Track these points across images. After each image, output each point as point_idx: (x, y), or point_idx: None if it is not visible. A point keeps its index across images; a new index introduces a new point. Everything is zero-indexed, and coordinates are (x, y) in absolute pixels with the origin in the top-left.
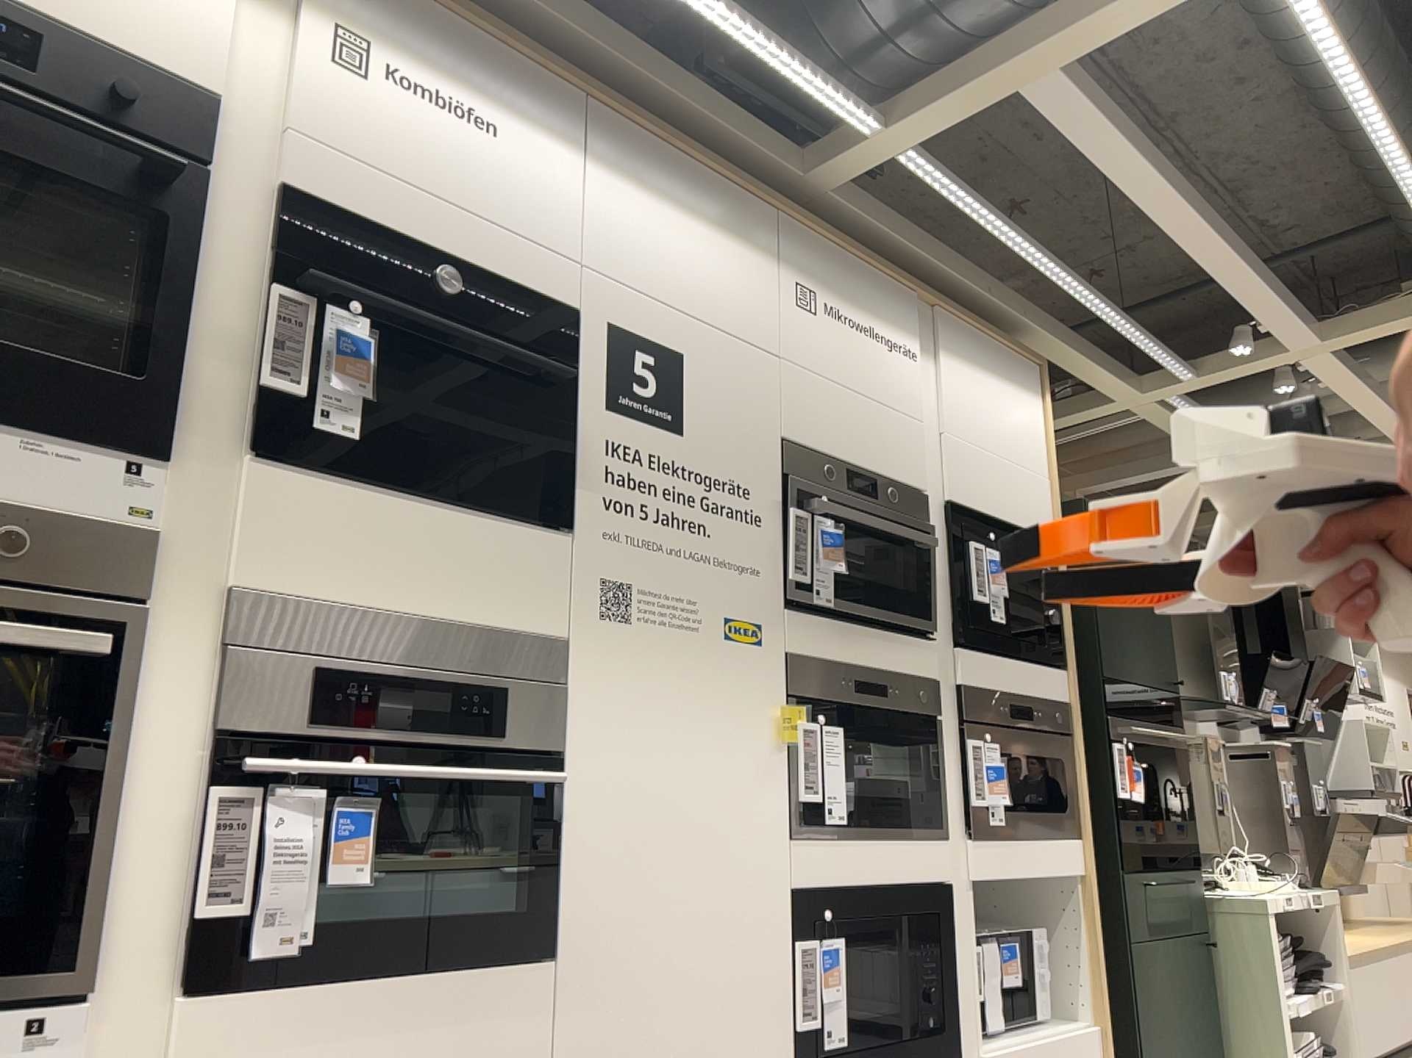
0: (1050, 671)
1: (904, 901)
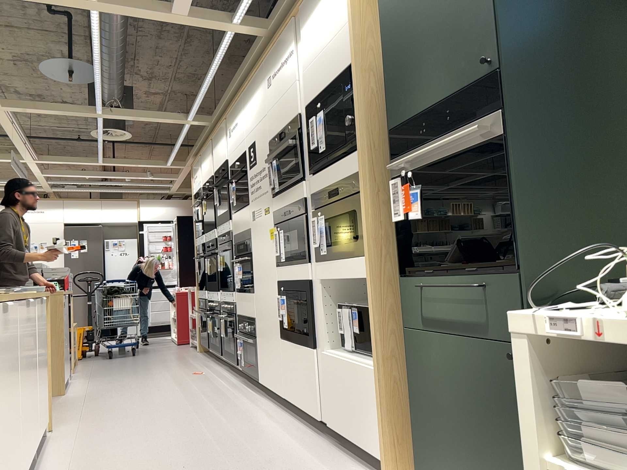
0: (350, 158)
1: (298, 287)
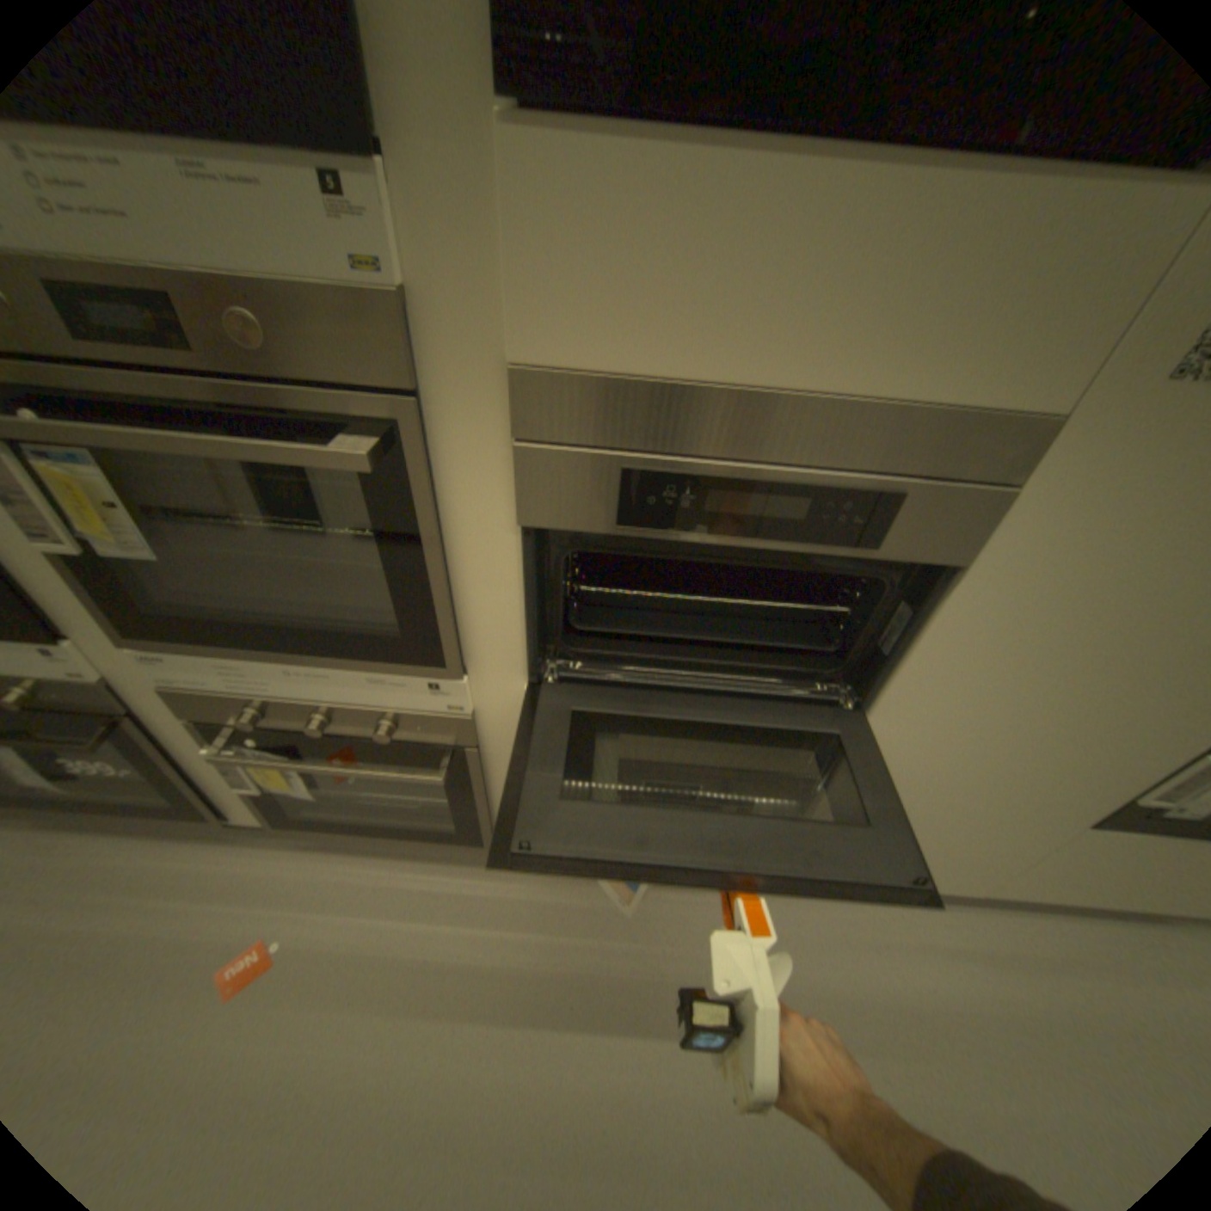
0: None
1: None
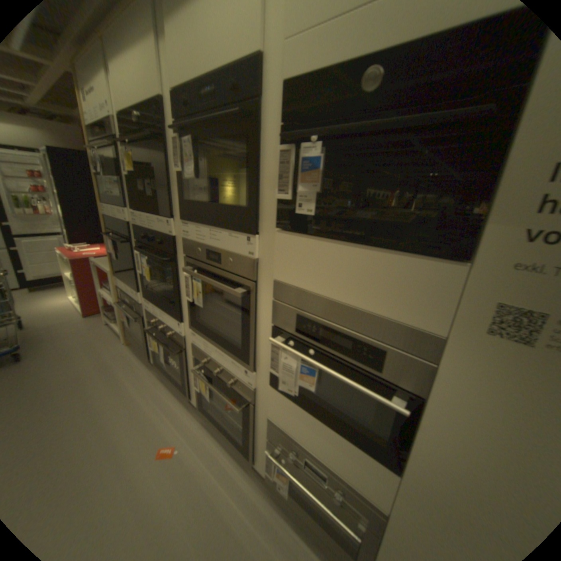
0: None
1: None
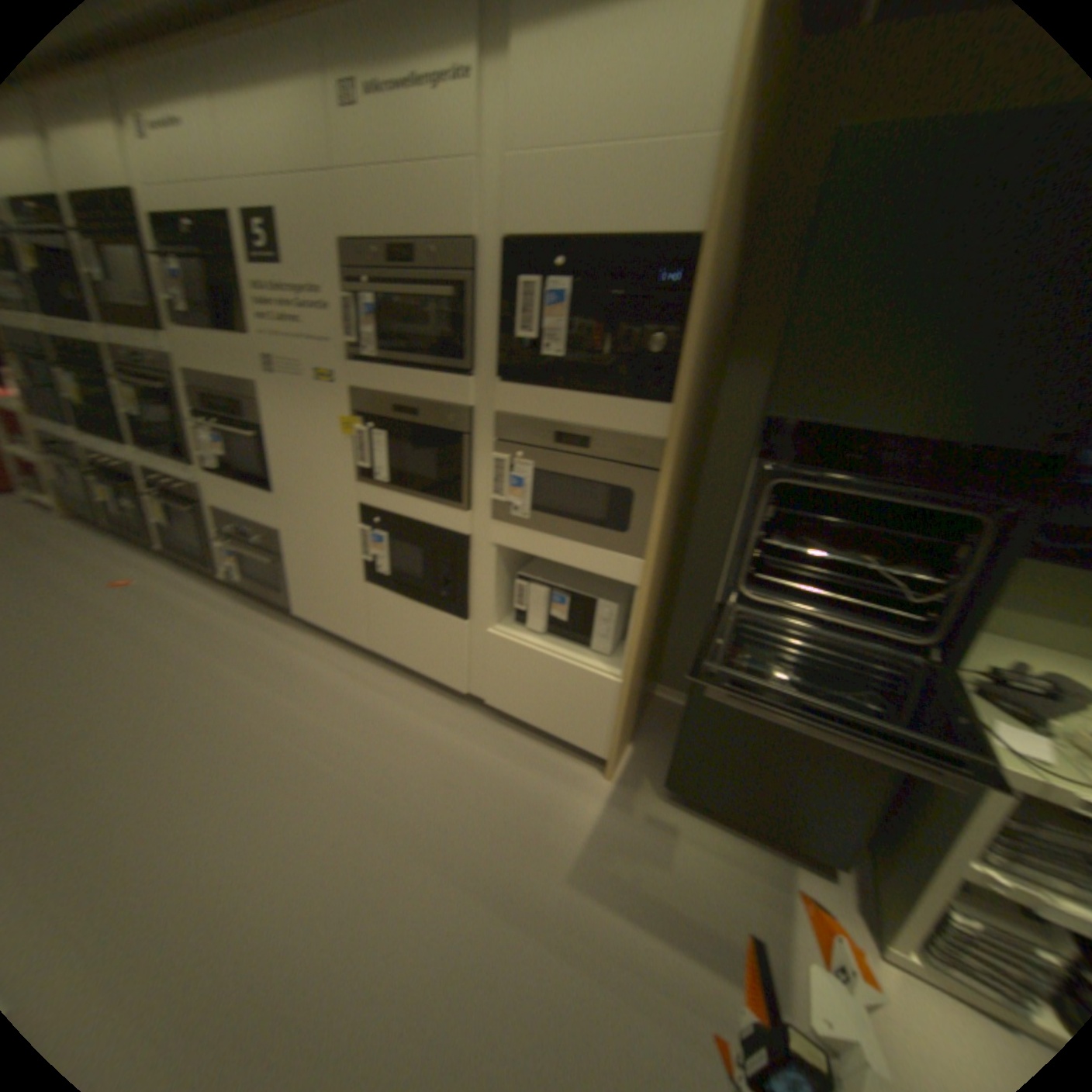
0: (634, 406)
1: (429, 532)
